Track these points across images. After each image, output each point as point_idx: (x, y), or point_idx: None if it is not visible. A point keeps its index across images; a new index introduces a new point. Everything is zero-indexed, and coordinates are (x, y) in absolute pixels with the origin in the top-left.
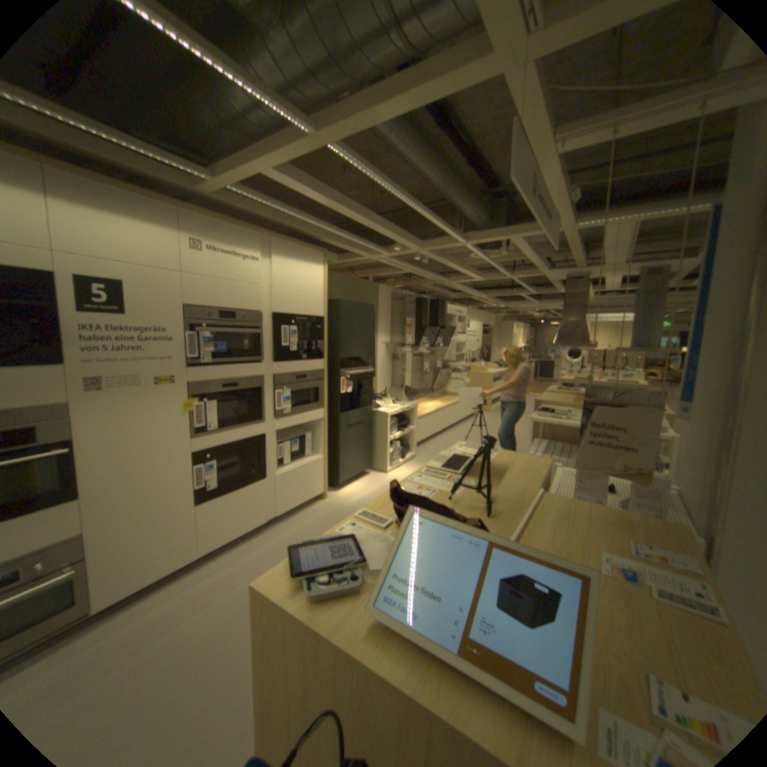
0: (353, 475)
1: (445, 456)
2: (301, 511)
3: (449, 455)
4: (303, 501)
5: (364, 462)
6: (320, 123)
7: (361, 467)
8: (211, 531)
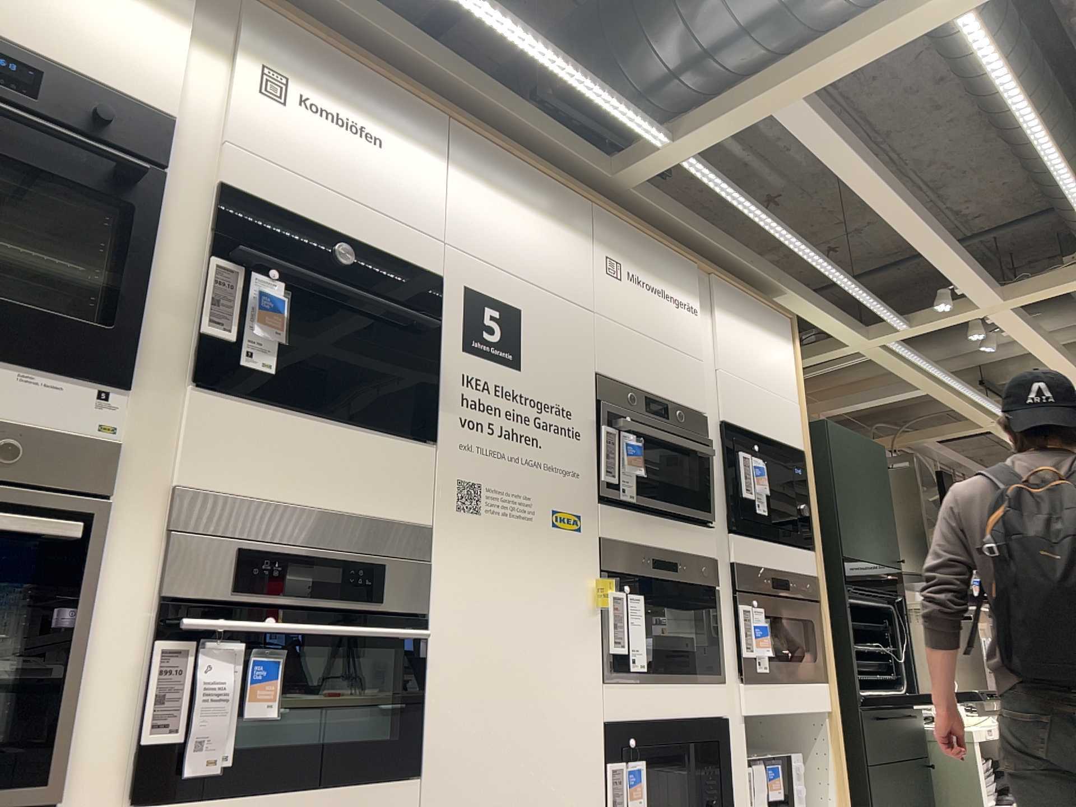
0: None
1: None
2: None
3: None
4: None
5: None
6: None
7: None
8: None
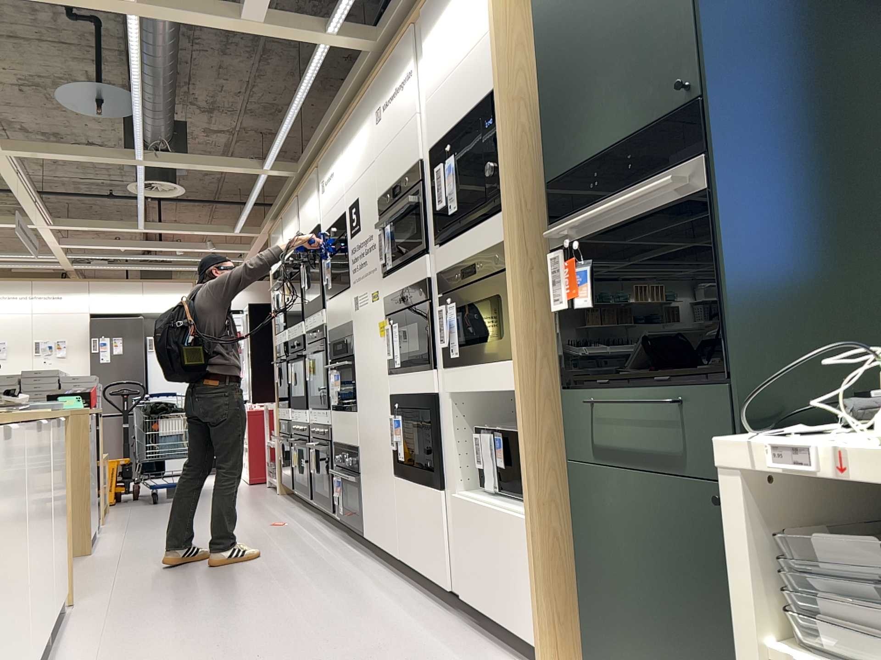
0: None
1: None
2: (508, 652)
3: None
4: (501, 621)
5: None
6: (122, 6)
7: None
8: (405, 531)
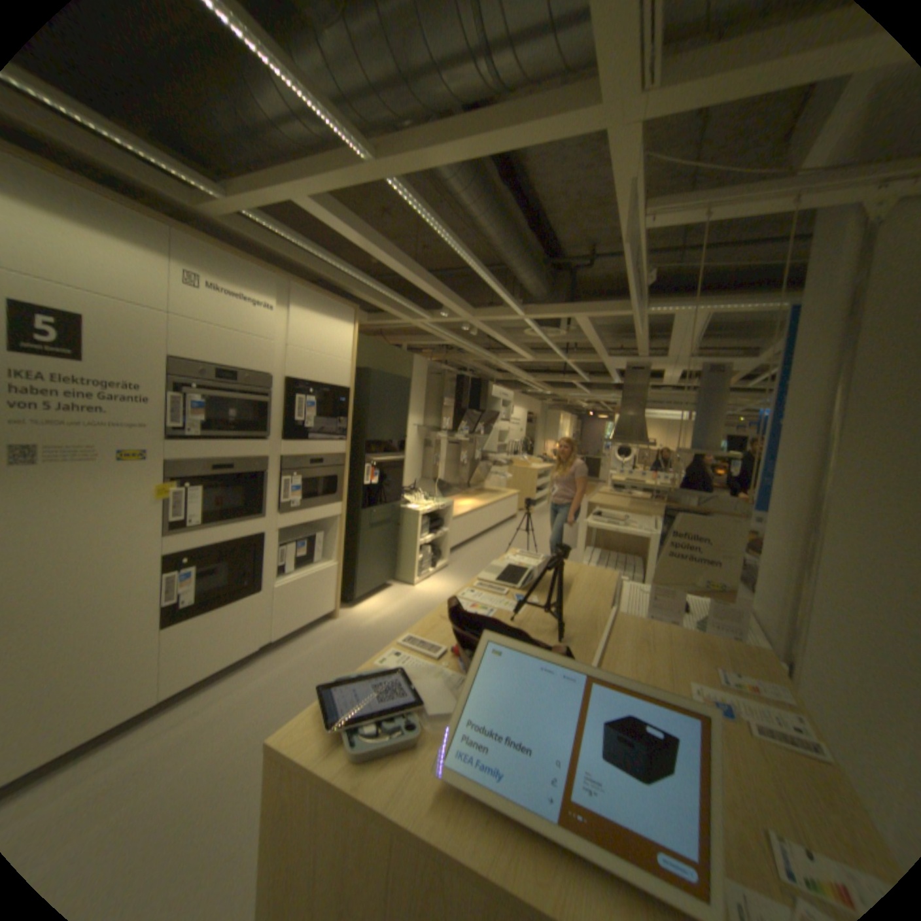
0: (372, 588)
1: (498, 567)
2: (304, 635)
3: (503, 565)
4: (307, 622)
5: (386, 571)
6: (381, 151)
7: (383, 578)
8: (180, 665)
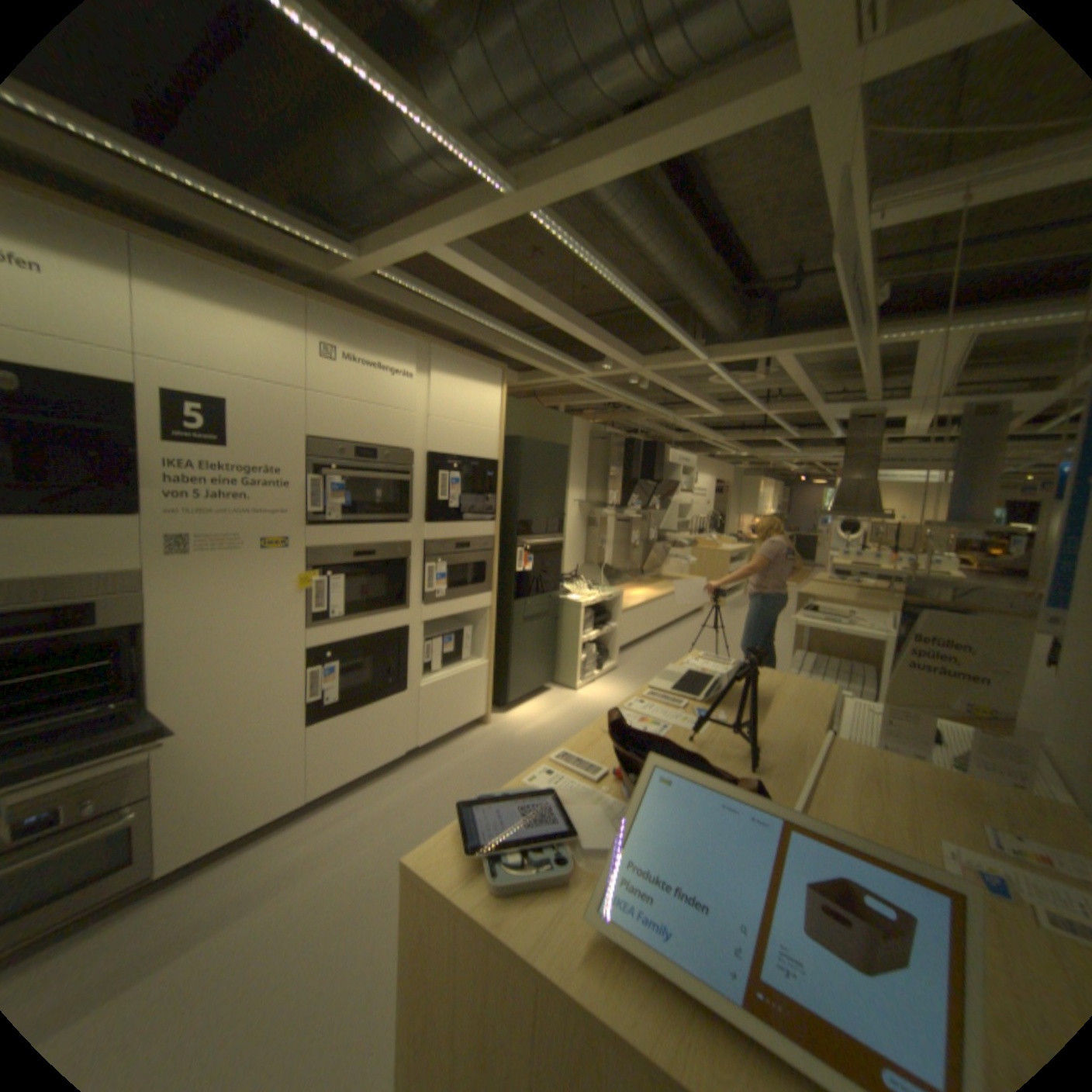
0: (527, 692)
1: (676, 673)
2: (453, 741)
3: (682, 672)
4: (456, 727)
5: (543, 672)
6: (523, 180)
7: (540, 680)
8: (326, 765)
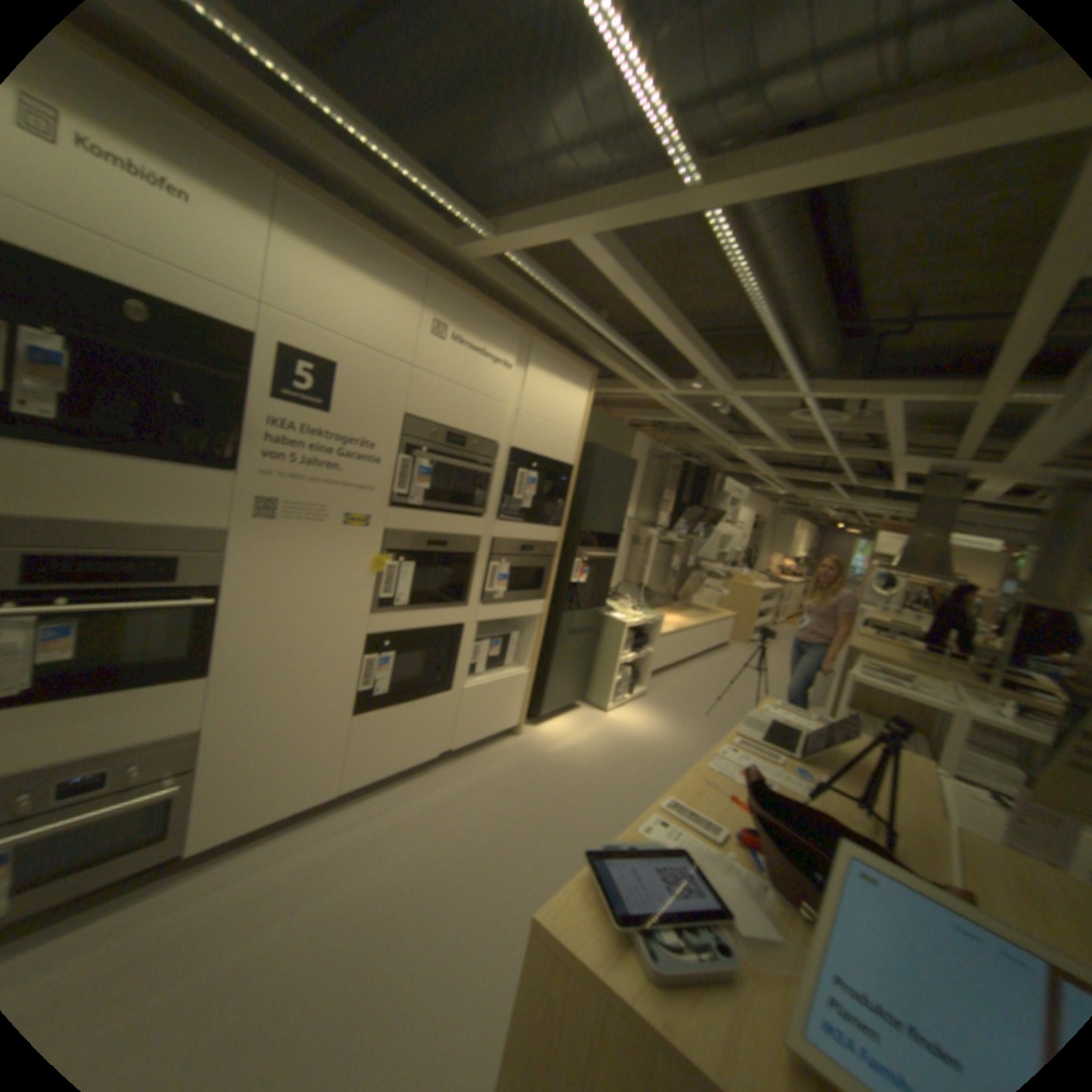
0: (561, 707)
1: (759, 721)
2: (485, 748)
3: (764, 720)
4: (491, 734)
5: (578, 689)
6: (716, 173)
7: (574, 696)
8: (366, 757)
